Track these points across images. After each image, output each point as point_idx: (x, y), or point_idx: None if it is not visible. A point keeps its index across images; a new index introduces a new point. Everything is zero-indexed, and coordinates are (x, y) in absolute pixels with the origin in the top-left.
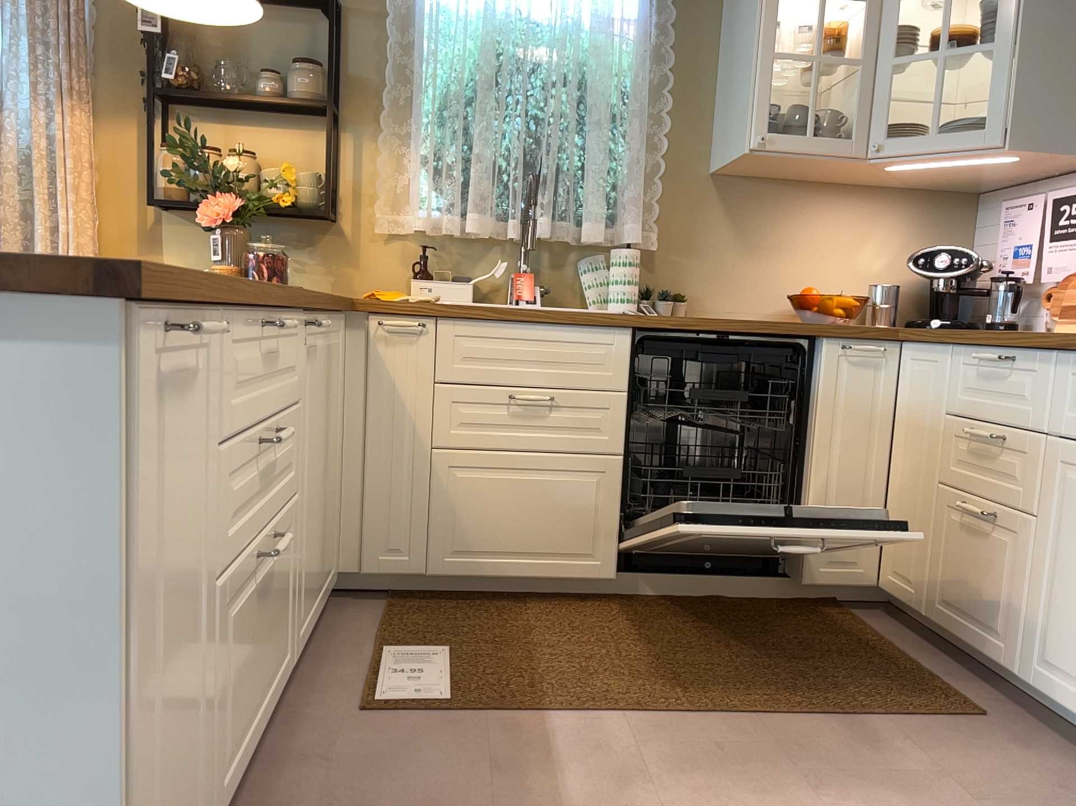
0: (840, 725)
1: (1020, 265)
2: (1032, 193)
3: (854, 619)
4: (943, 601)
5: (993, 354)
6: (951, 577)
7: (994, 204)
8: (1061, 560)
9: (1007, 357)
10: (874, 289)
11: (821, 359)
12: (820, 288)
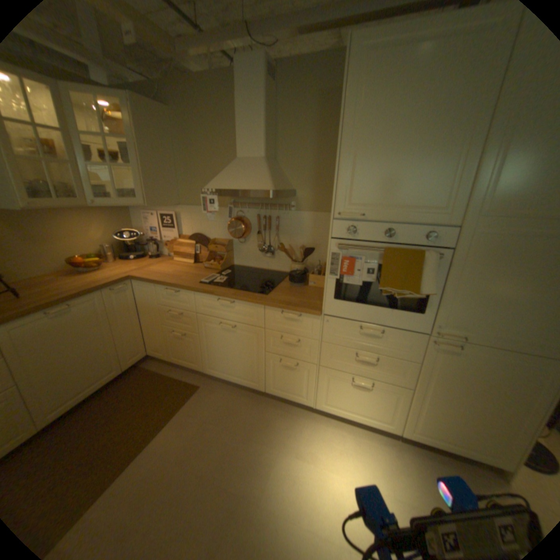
0: (169, 426)
1: (153, 234)
2: (149, 208)
3: (143, 370)
4: (172, 357)
5: (170, 289)
6: (173, 350)
7: (134, 208)
8: (207, 344)
9: (176, 290)
10: (102, 249)
11: (102, 298)
12: (76, 251)
